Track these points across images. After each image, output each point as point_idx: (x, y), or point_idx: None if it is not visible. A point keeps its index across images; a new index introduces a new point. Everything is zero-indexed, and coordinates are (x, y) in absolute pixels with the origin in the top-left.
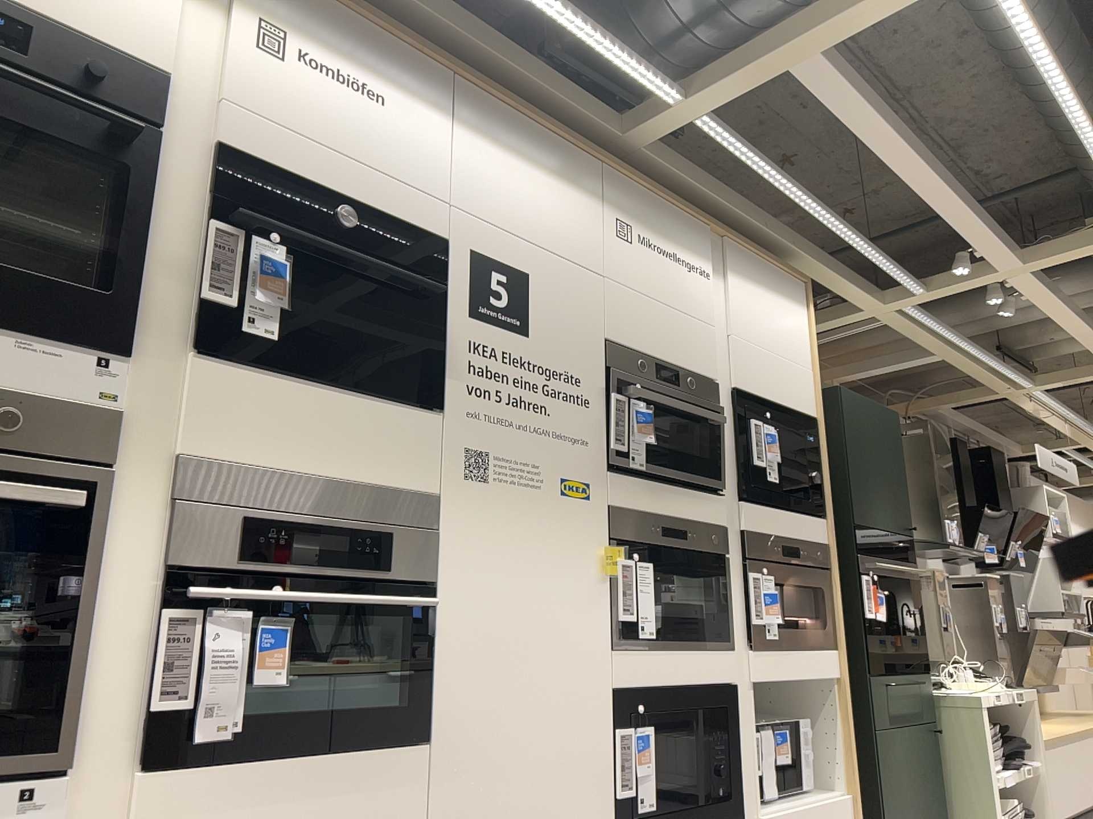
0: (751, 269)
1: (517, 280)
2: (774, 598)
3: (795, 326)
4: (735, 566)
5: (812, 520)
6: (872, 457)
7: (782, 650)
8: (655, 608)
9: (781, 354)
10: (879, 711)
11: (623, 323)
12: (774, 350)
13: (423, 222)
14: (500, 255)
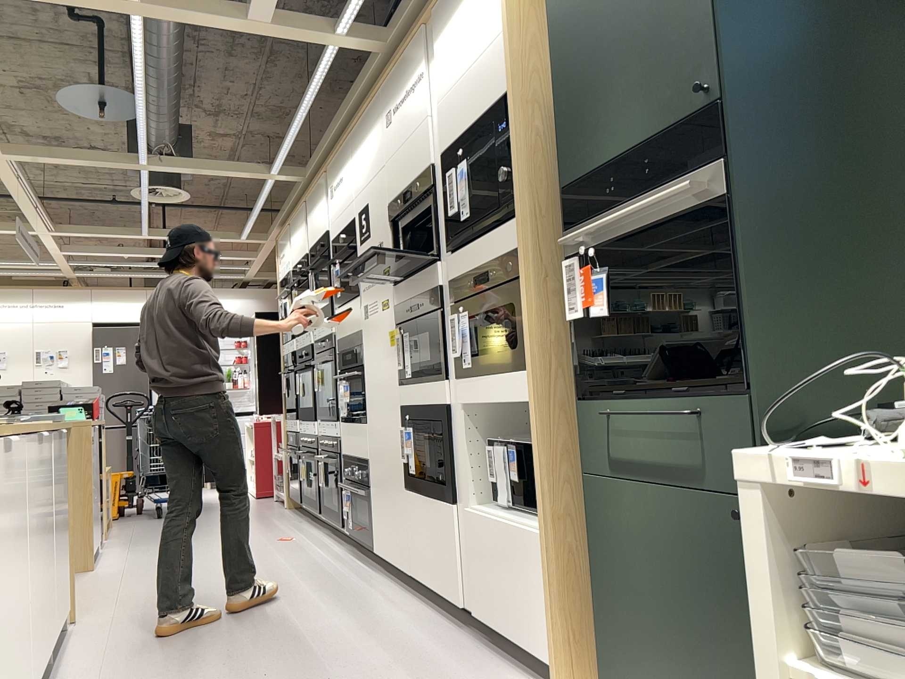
0: (449, 7)
1: (366, 211)
2: (463, 332)
3: None
4: (452, 312)
5: (506, 228)
6: (608, 34)
7: (479, 378)
8: (410, 359)
9: (475, 59)
10: (595, 450)
11: (391, 185)
12: (468, 67)
13: (350, 217)
14: (362, 205)
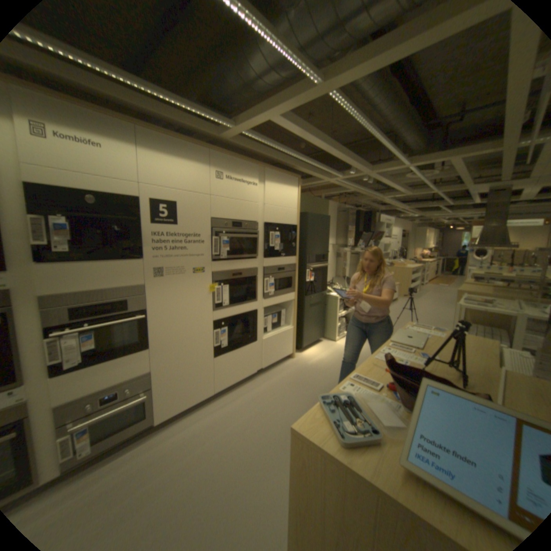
0: (275, 178)
1: (170, 206)
2: (272, 285)
3: (292, 196)
4: (259, 278)
5: (290, 258)
6: (316, 233)
7: (274, 297)
8: (228, 297)
9: (285, 207)
10: (305, 305)
11: (217, 211)
12: (281, 206)
13: (125, 194)
14: (162, 199)
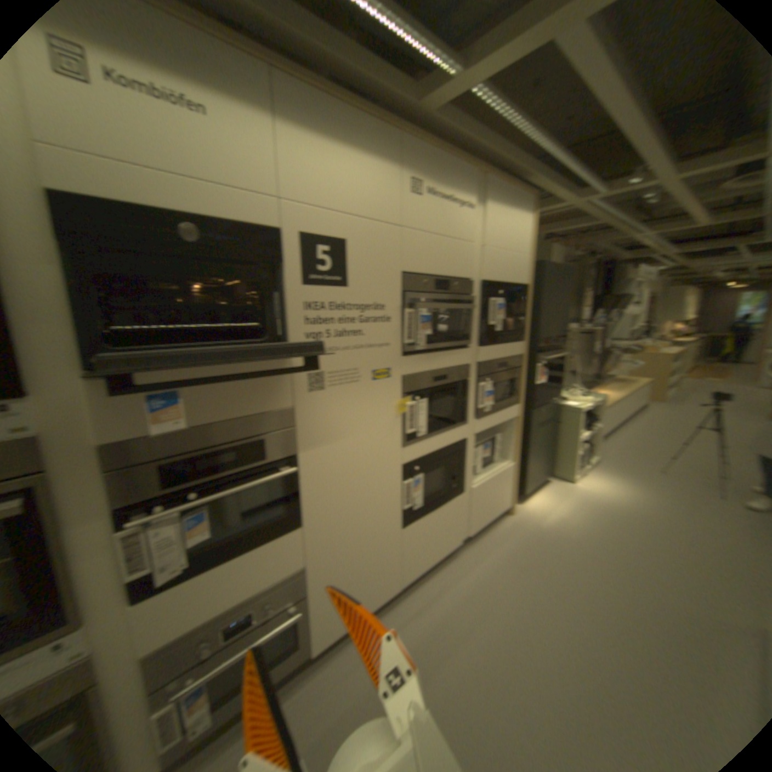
0: (504, 194)
1: (339, 248)
2: (492, 393)
3: (527, 229)
4: (473, 382)
5: (518, 345)
6: (557, 298)
7: (493, 415)
8: (428, 420)
9: (515, 250)
10: (535, 425)
11: (415, 259)
12: (511, 249)
13: (260, 221)
14: (325, 232)
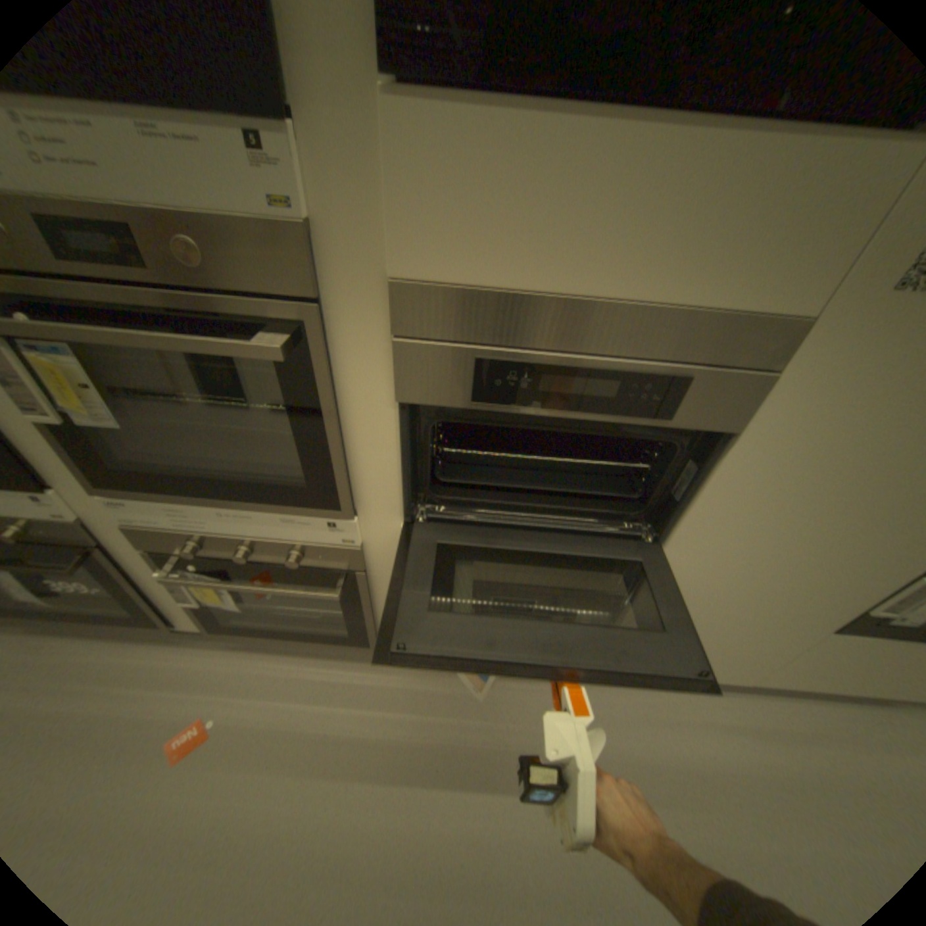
0: None
1: None
2: None
3: None
4: None
5: None
6: None
7: None
8: None
9: None
10: None
11: None
12: None
13: None
14: None
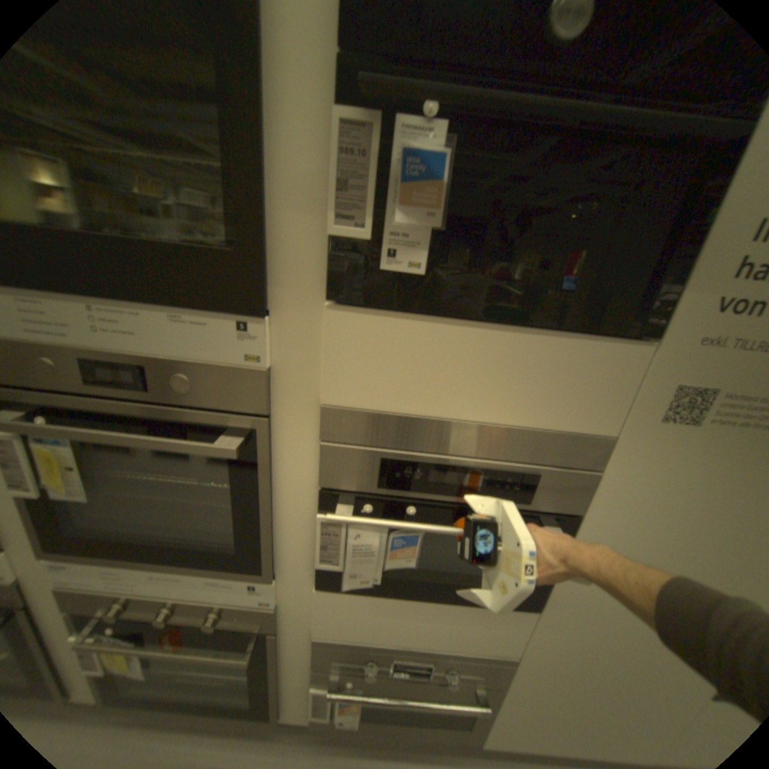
0: None
1: None
2: None
3: None
4: None
5: None
6: None
7: None
8: None
9: None
10: None
11: None
12: None
13: None
14: None
